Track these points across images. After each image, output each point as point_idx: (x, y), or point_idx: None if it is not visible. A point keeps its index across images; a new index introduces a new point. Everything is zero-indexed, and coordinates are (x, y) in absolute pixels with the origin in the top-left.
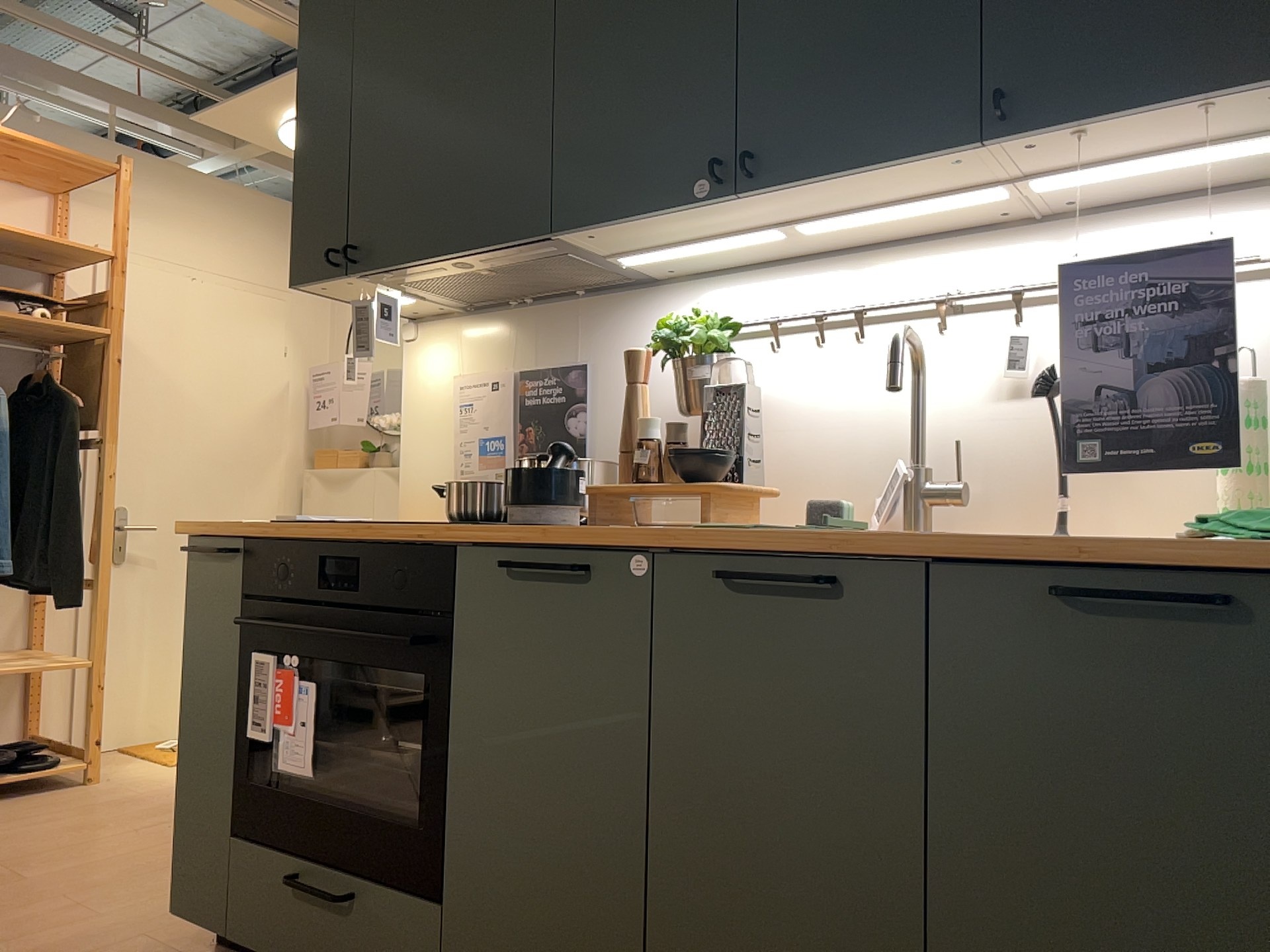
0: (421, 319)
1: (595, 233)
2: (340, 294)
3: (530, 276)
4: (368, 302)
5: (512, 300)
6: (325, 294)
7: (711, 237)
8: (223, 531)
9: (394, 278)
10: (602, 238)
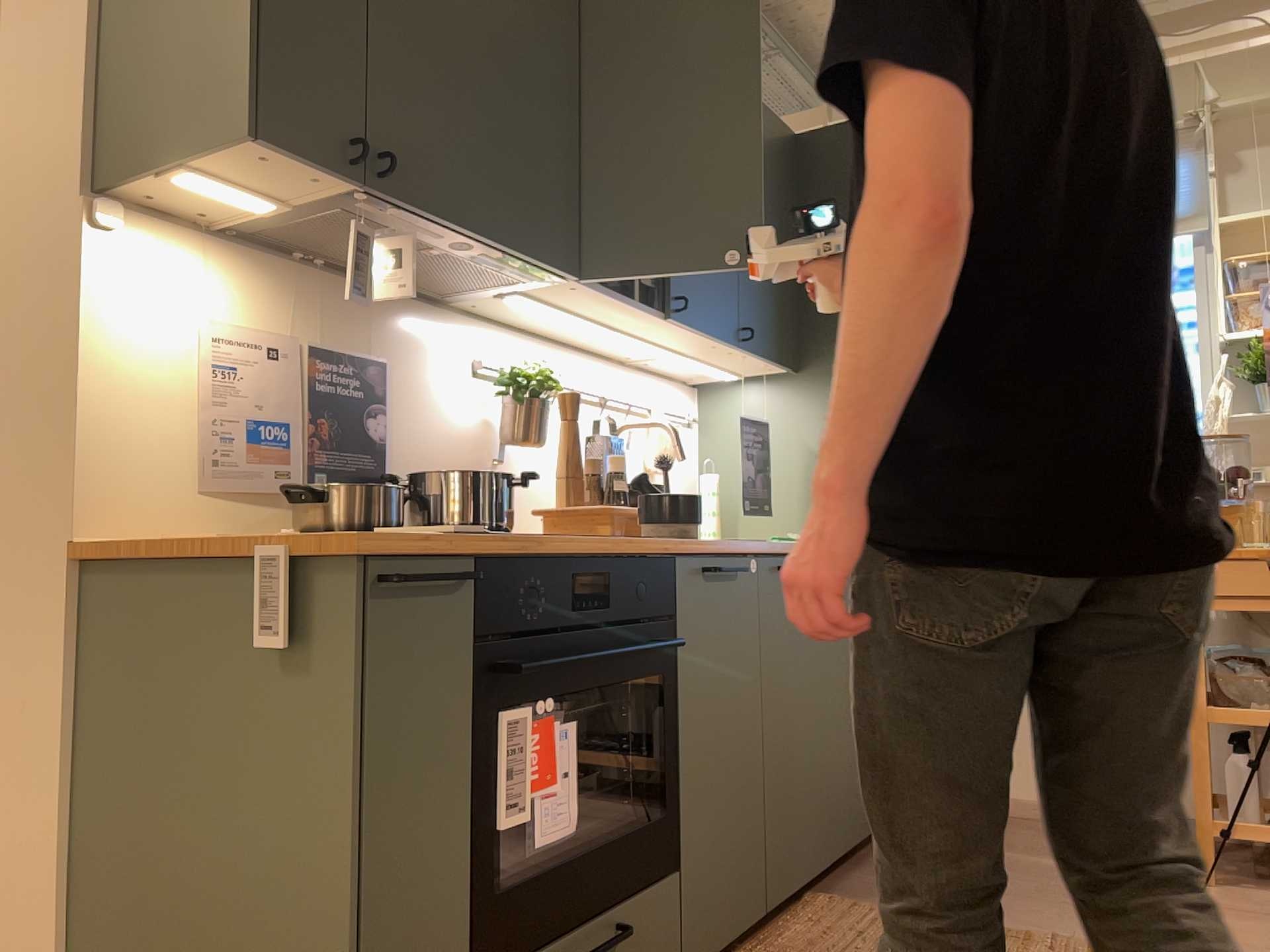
0: (121, 200)
1: (581, 287)
2: (237, 164)
3: (419, 263)
4: (370, 231)
5: (304, 253)
6: (229, 156)
7: (581, 314)
8: (451, 547)
9: (384, 212)
10: (565, 288)
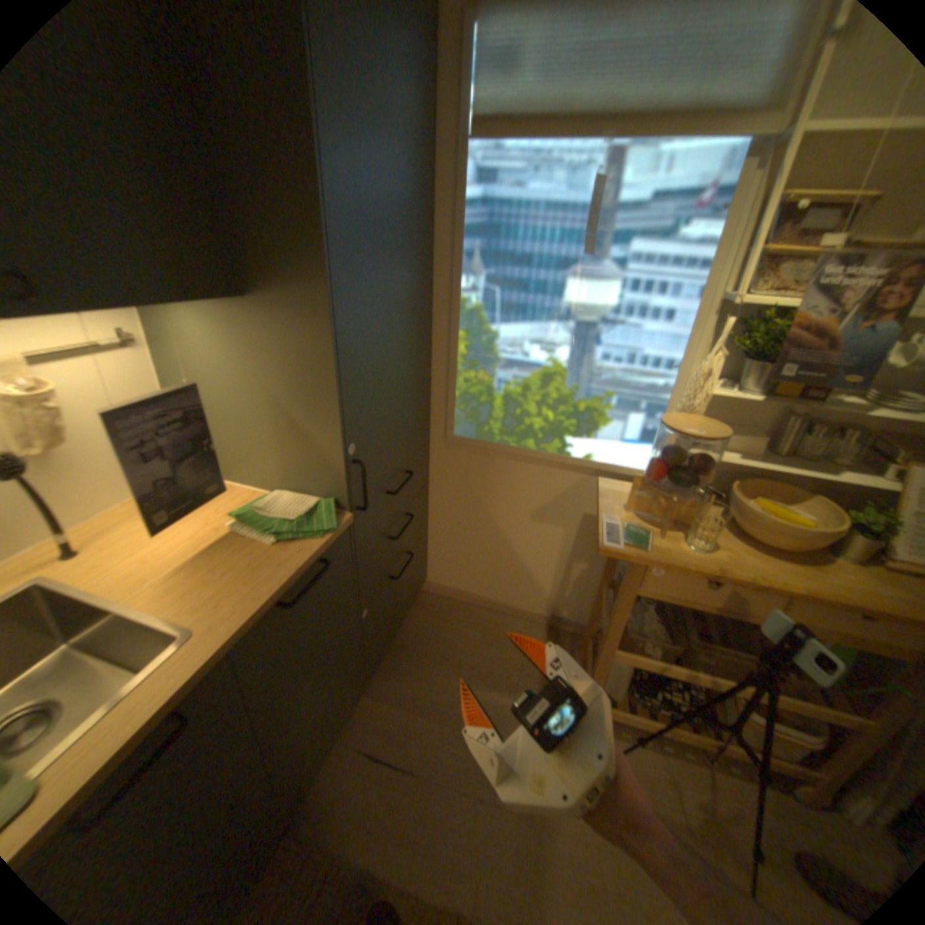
0: None
1: None
2: None
3: None
4: None
5: None
6: None
7: None
8: None
9: None
10: None
